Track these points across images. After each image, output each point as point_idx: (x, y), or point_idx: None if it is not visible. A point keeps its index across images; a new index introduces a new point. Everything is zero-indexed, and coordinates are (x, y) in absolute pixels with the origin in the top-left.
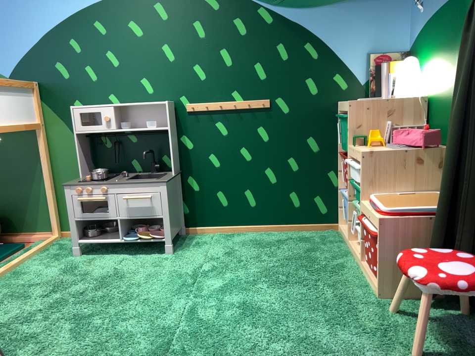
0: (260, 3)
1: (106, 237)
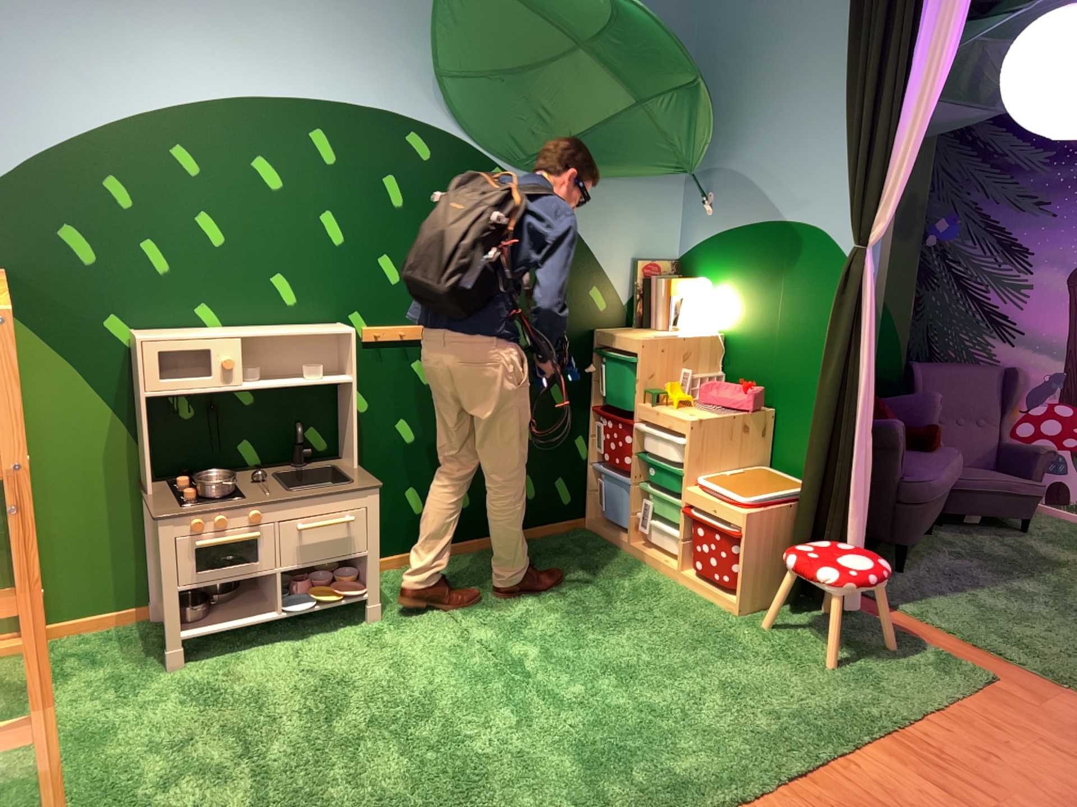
0: (497, 166)
1: (236, 608)
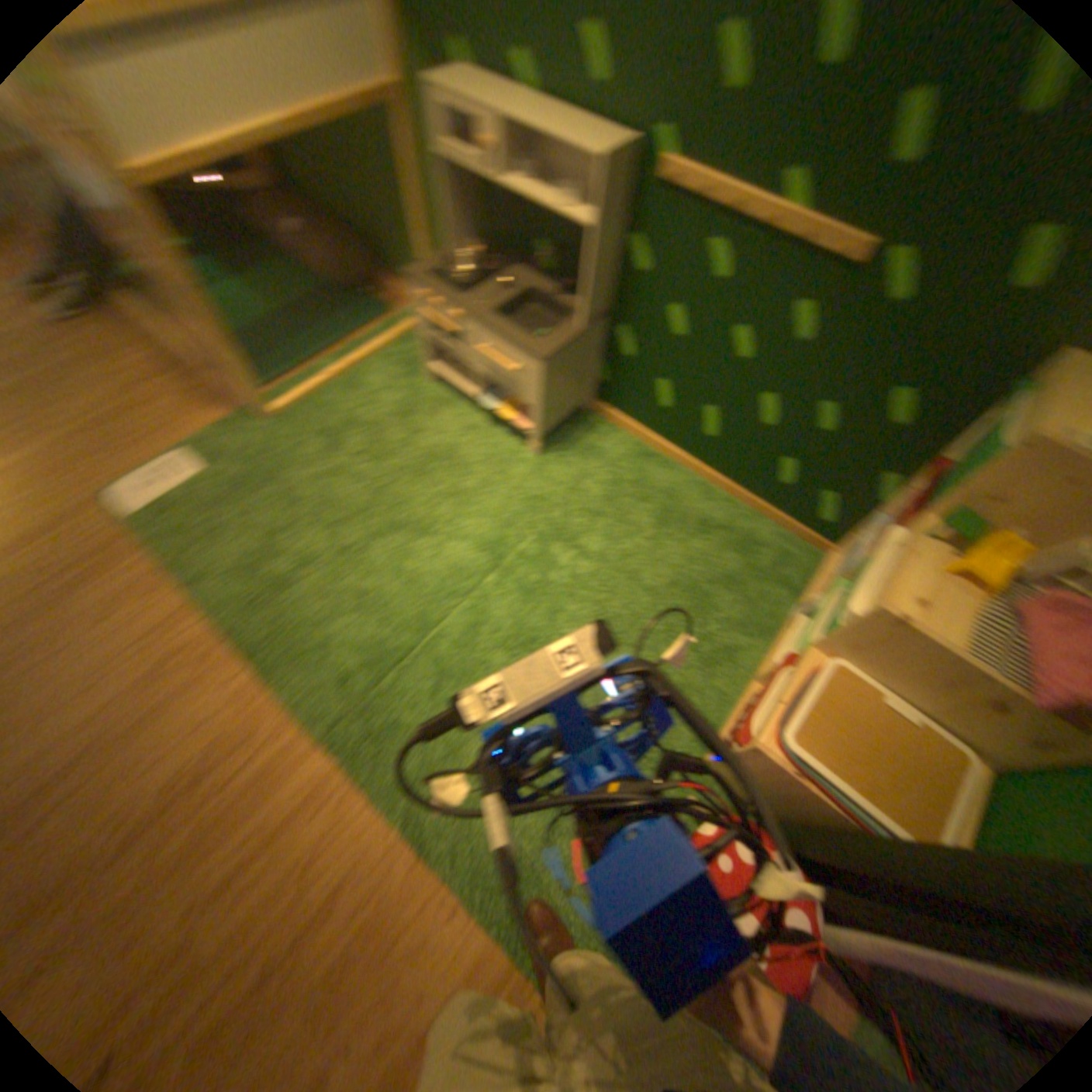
0: None
1: (467, 375)
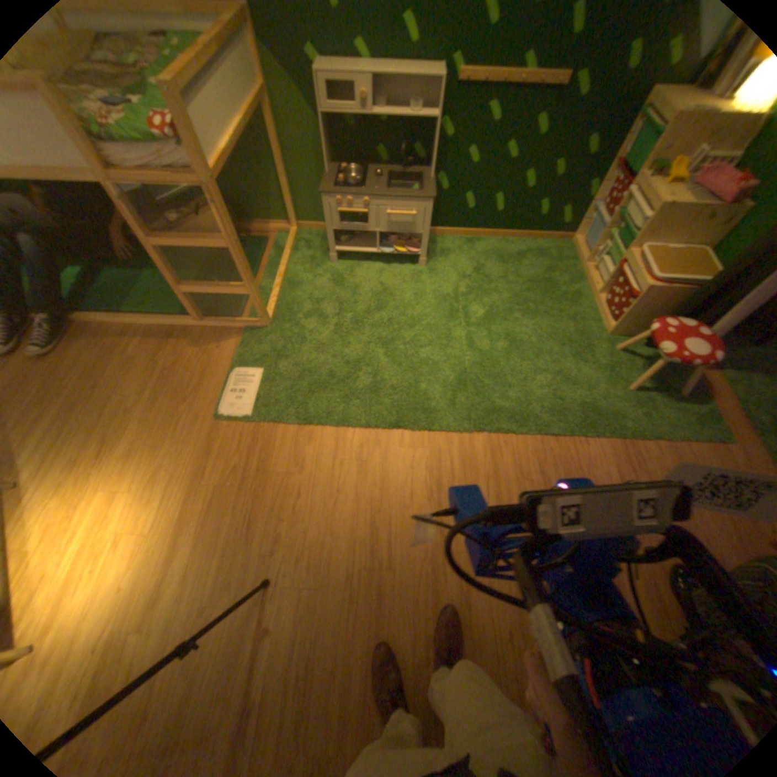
0: None
1: (359, 243)
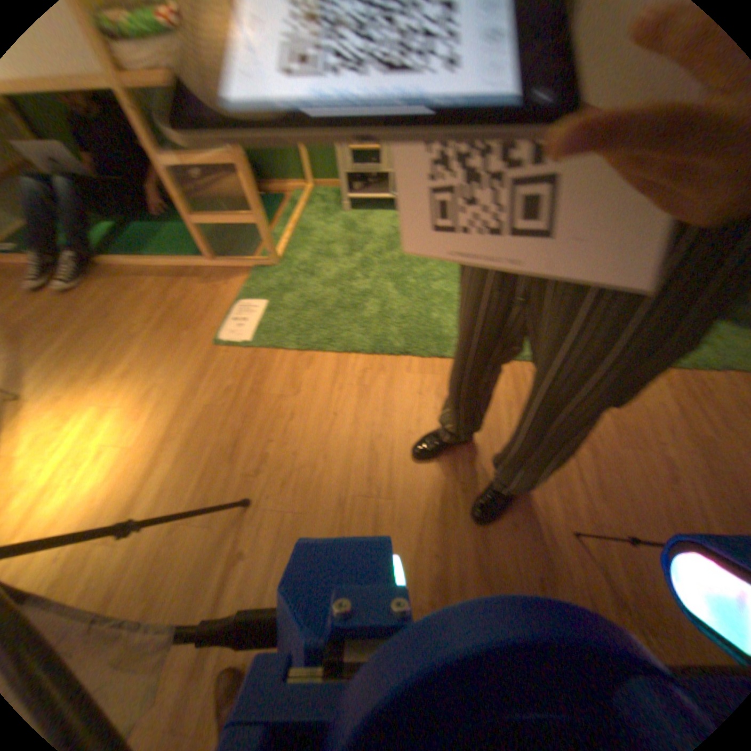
0: None
1: (370, 189)
